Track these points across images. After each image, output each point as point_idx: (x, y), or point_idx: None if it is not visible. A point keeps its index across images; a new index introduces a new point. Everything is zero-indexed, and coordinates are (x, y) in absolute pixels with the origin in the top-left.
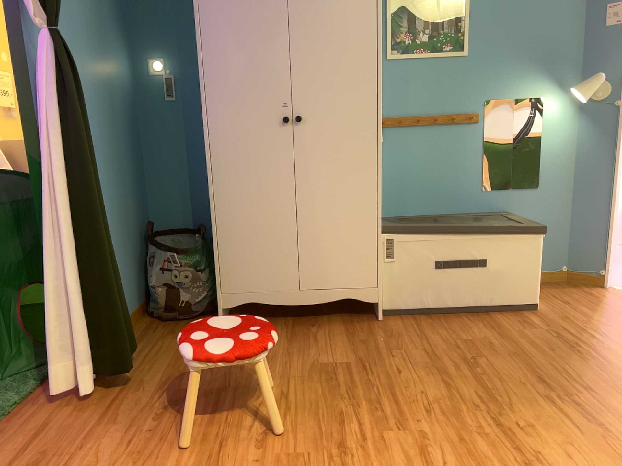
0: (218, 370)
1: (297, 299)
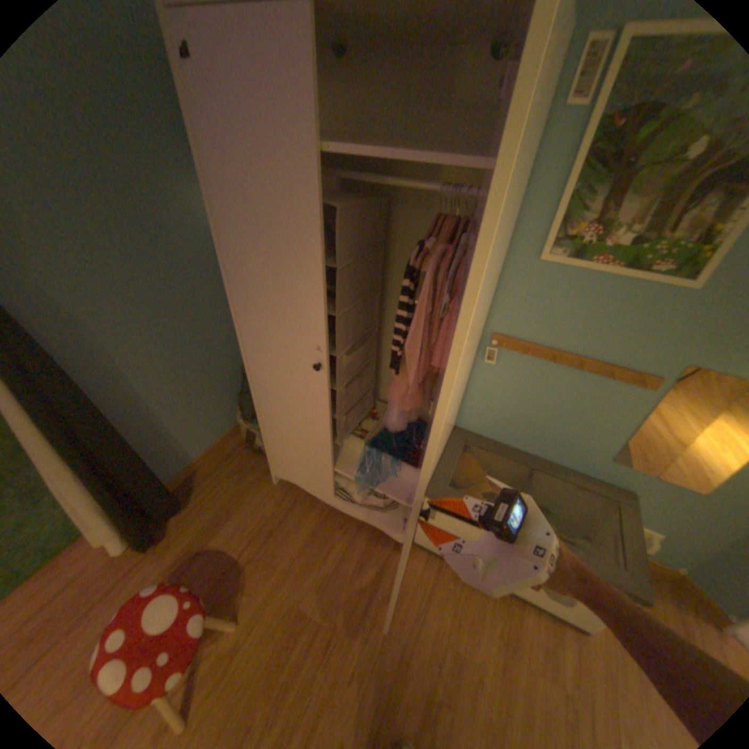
0: (225, 571)
1: (334, 505)
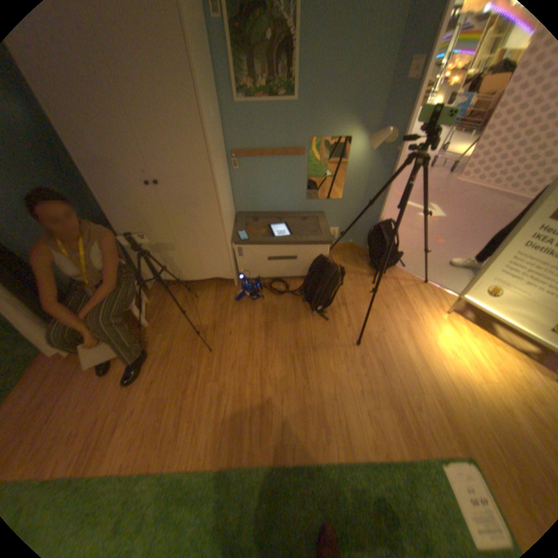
0: (143, 331)
1: (190, 278)
